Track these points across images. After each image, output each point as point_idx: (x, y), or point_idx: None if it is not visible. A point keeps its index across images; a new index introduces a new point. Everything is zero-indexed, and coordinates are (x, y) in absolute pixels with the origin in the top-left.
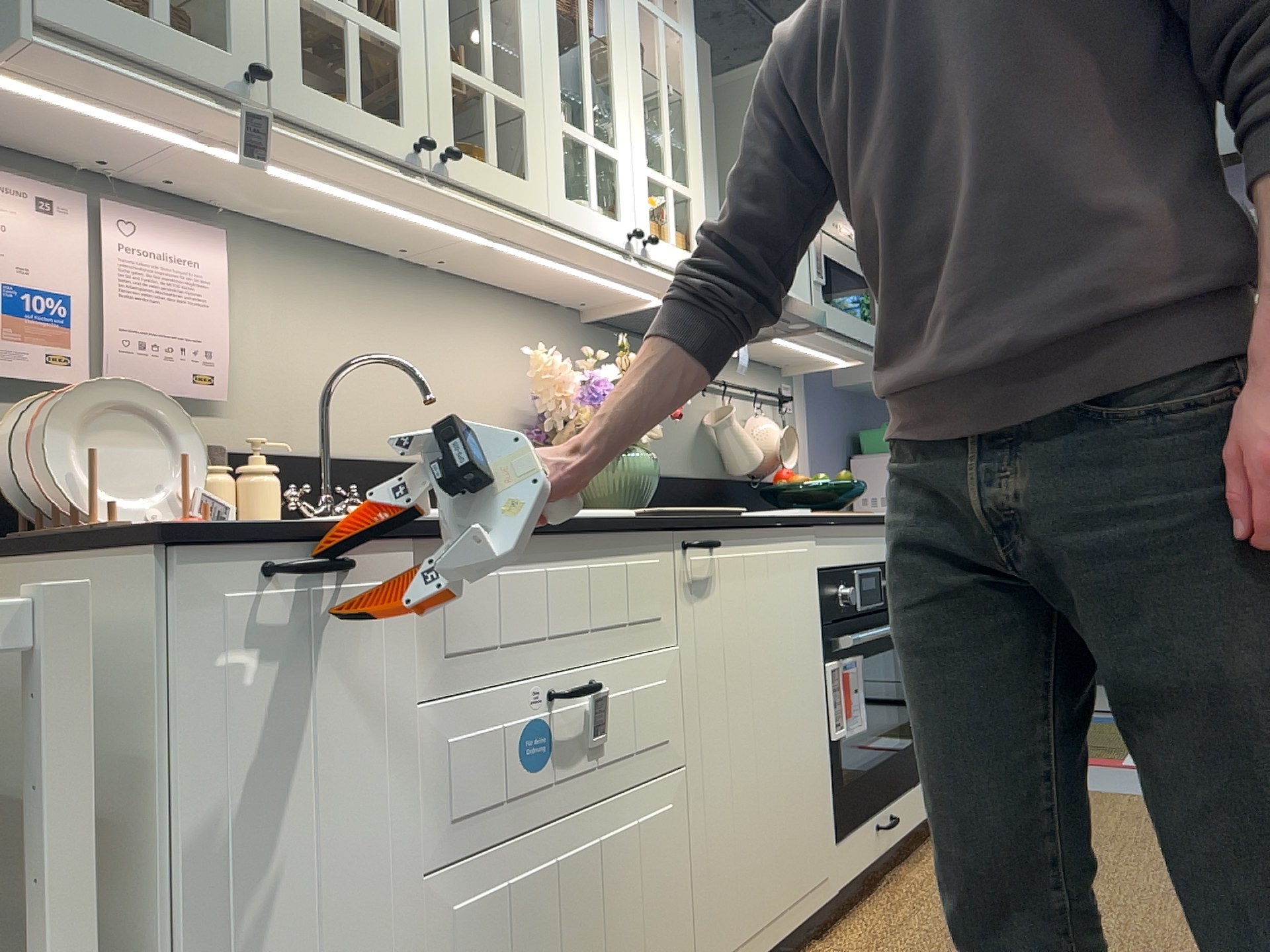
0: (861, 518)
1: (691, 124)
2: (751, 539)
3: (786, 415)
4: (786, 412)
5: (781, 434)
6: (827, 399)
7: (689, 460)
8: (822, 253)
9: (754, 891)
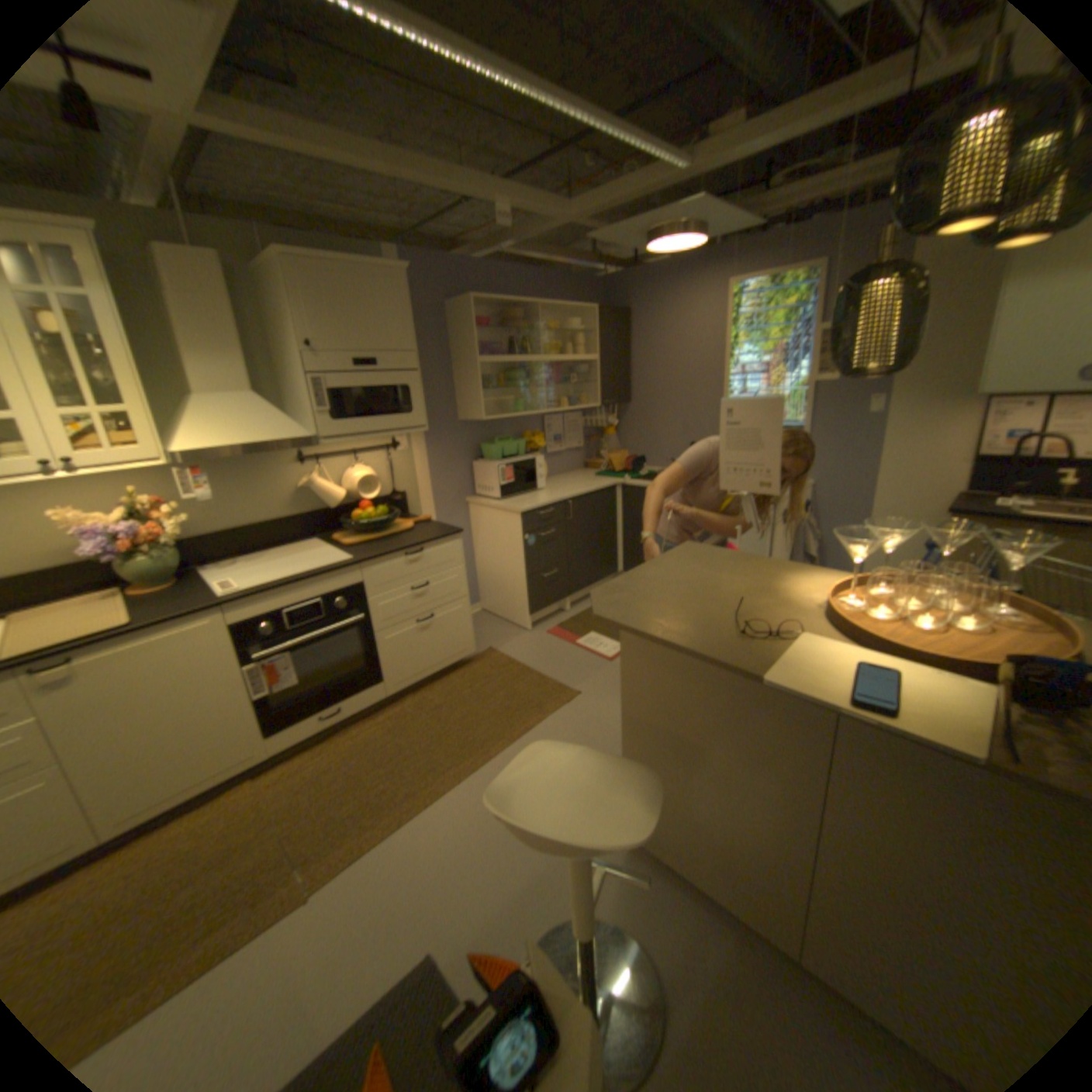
0: (286, 583)
1: (117, 359)
2: (127, 640)
3: (398, 453)
4: (388, 456)
5: (363, 480)
6: (447, 430)
7: (289, 507)
8: (324, 390)
9: (160, 785)
